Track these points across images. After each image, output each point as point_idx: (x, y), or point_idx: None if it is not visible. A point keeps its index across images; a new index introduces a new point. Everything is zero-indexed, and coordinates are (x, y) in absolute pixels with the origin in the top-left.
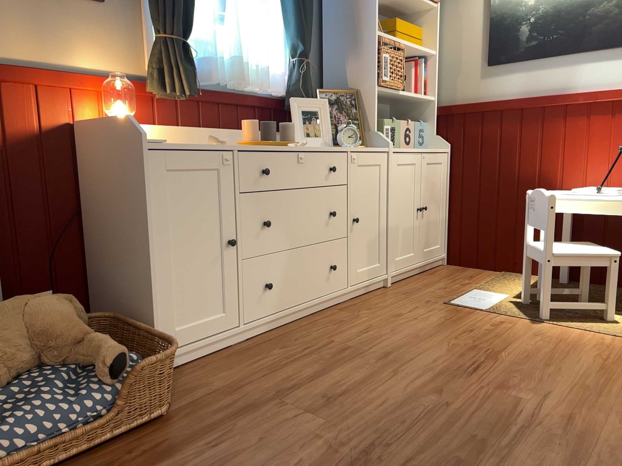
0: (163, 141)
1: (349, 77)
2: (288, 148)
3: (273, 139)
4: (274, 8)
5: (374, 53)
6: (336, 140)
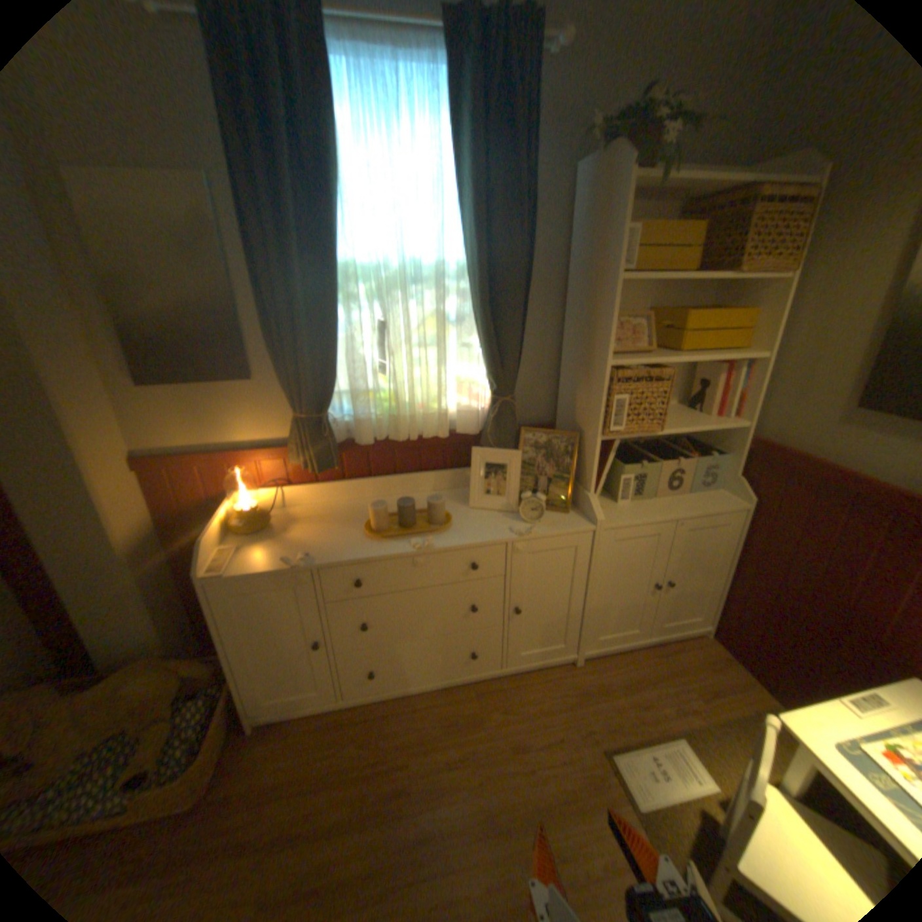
0: (222, 574)
1: (578, 409)
2: (403, 552)
3: (409, 521)
4: (469, 331)
5: (602, 393)
6: (520, 506)
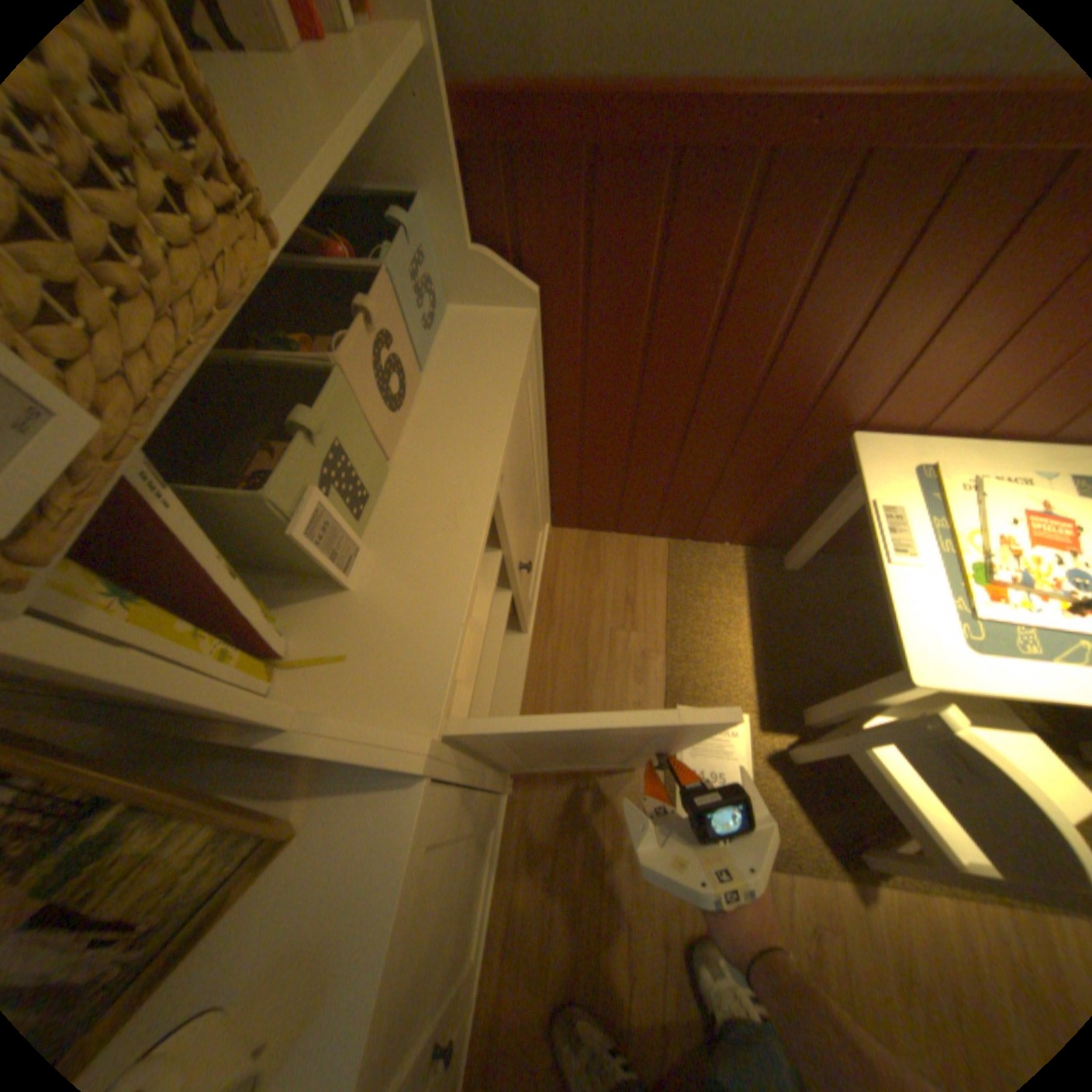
0: None
1: None
2: None
3: None
4: None
5: None
6: None
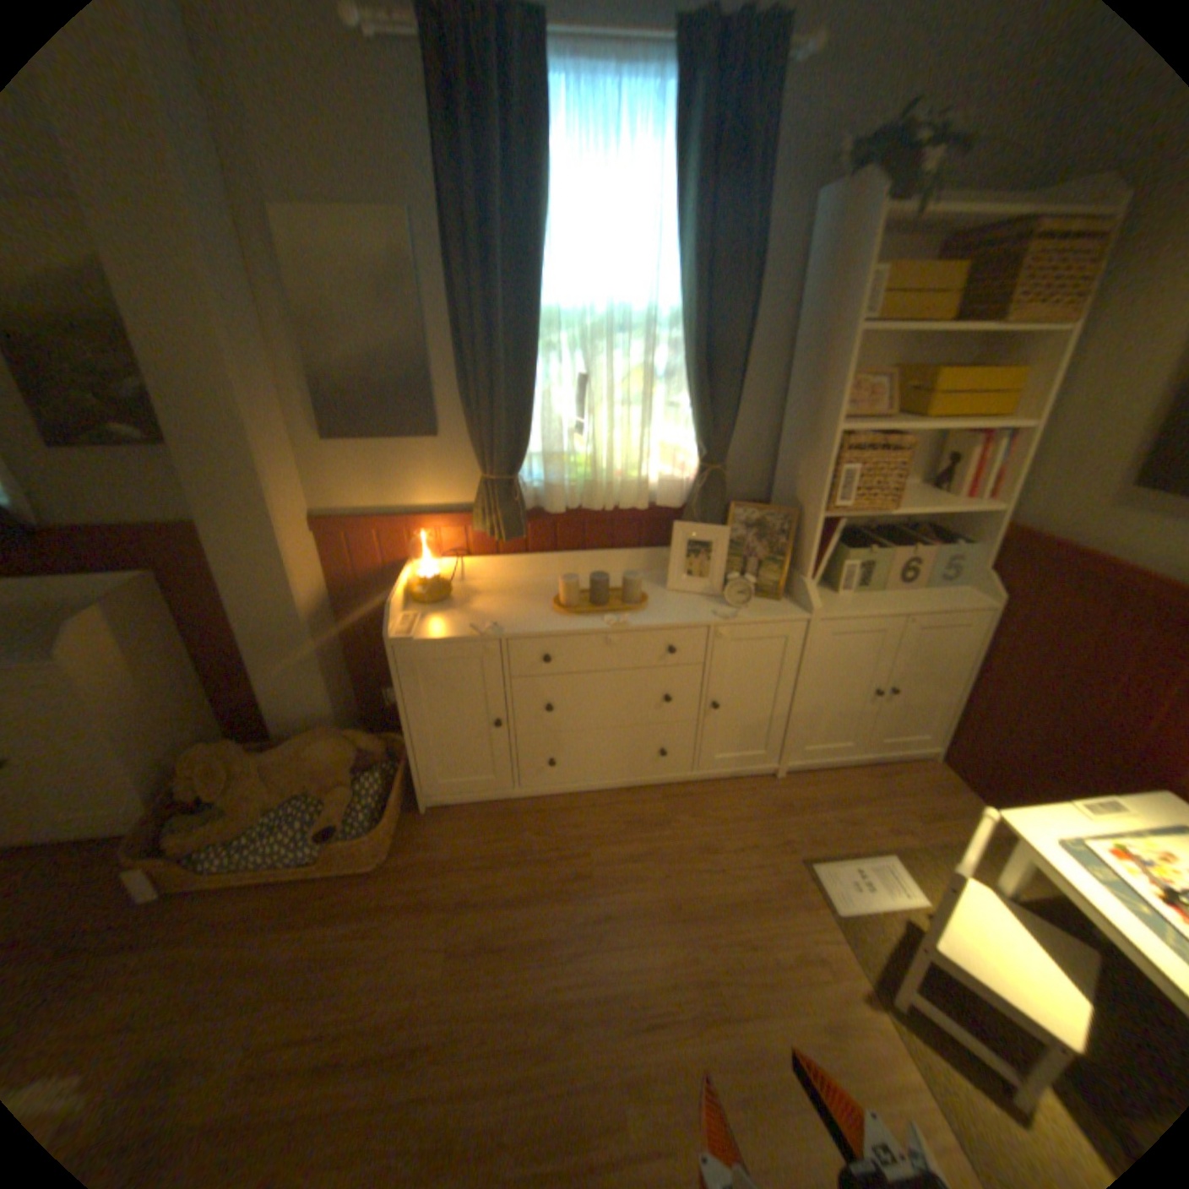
0: (413, 636)
1: (799, 483)
2: (596, 627)
3: (602, 598)
4: (679, 388)
5: (829, 463)
6: (726, 590)
